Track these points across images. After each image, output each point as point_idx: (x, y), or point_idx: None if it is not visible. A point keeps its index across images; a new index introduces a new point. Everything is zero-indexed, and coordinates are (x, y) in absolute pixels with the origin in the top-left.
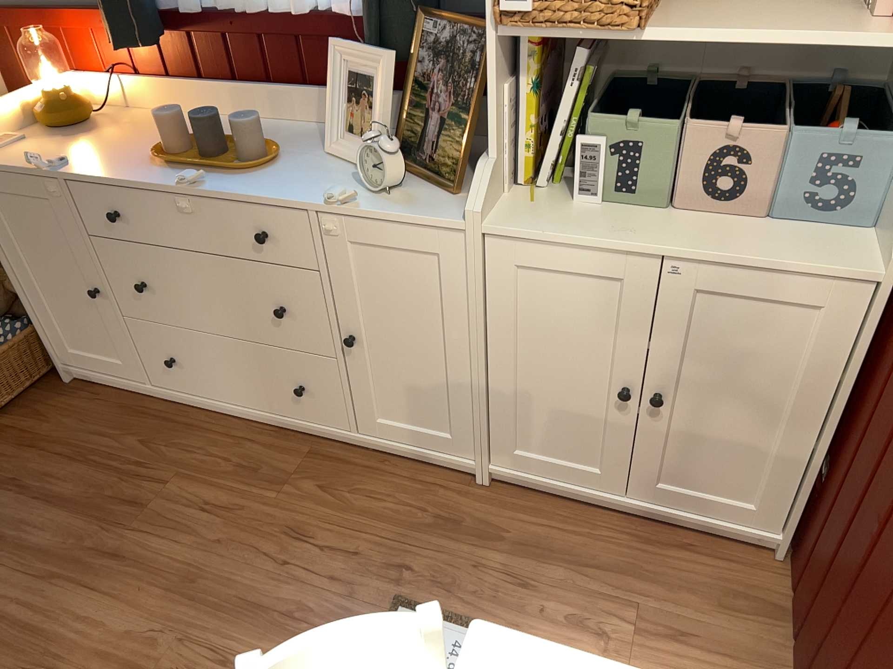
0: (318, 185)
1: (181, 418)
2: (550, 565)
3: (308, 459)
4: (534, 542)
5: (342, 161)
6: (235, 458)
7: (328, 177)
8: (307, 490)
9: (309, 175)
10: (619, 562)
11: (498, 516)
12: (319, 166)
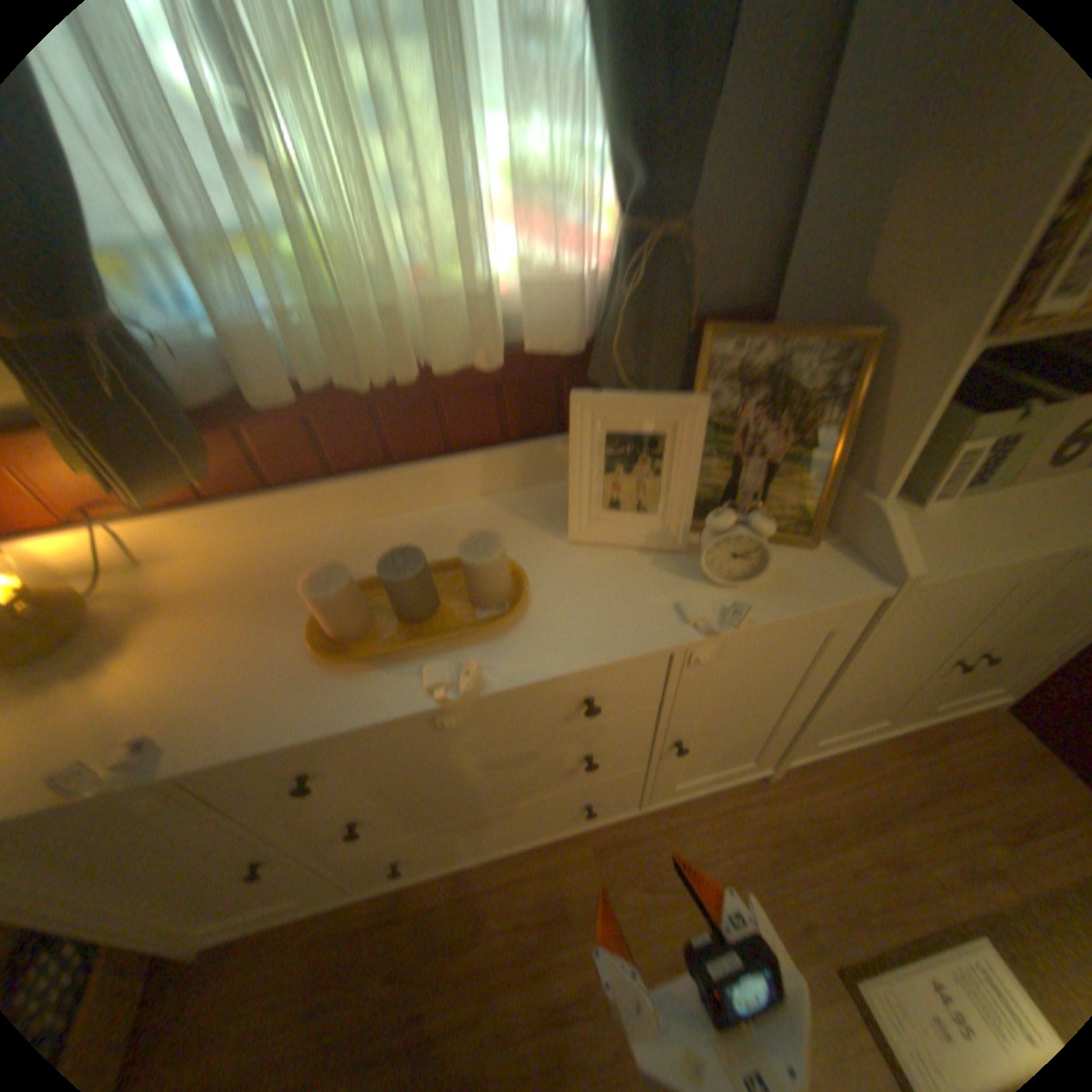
0: (635, 600)
1: (405, 911)
2: (903, 834)
3: (601, 866)
4: (869, 818)
5: (598, 542)
6: (524, 924)
7: (621, 578)
8: (639, 909)
9: (591, 585)
10: (936, 792)
11: (819, 810)
12: (581, 563)
